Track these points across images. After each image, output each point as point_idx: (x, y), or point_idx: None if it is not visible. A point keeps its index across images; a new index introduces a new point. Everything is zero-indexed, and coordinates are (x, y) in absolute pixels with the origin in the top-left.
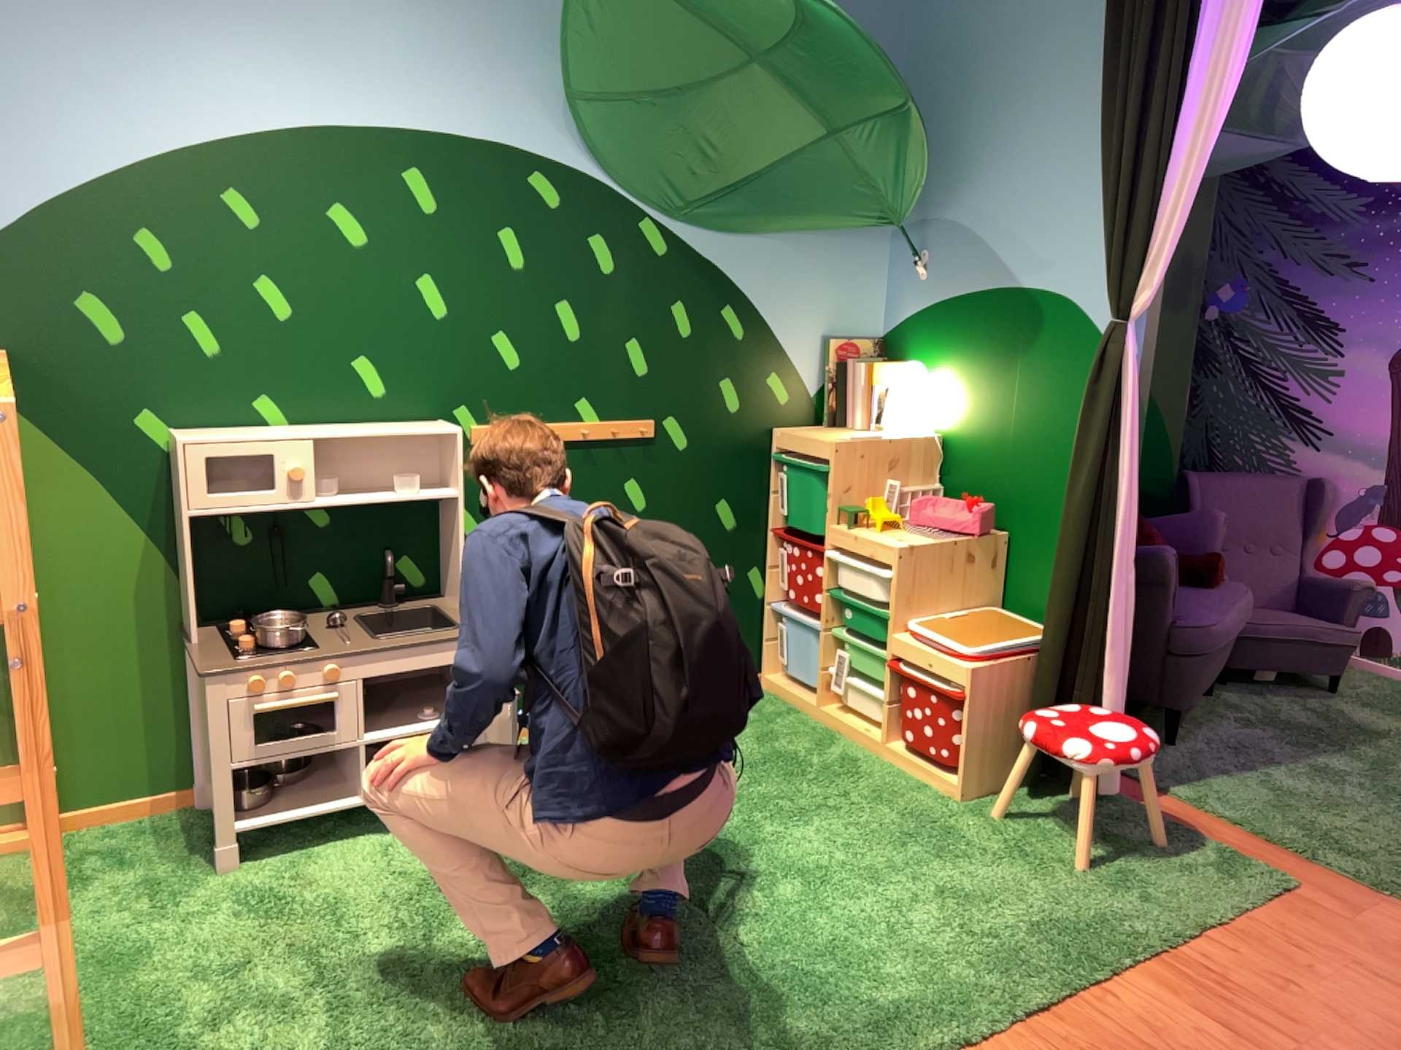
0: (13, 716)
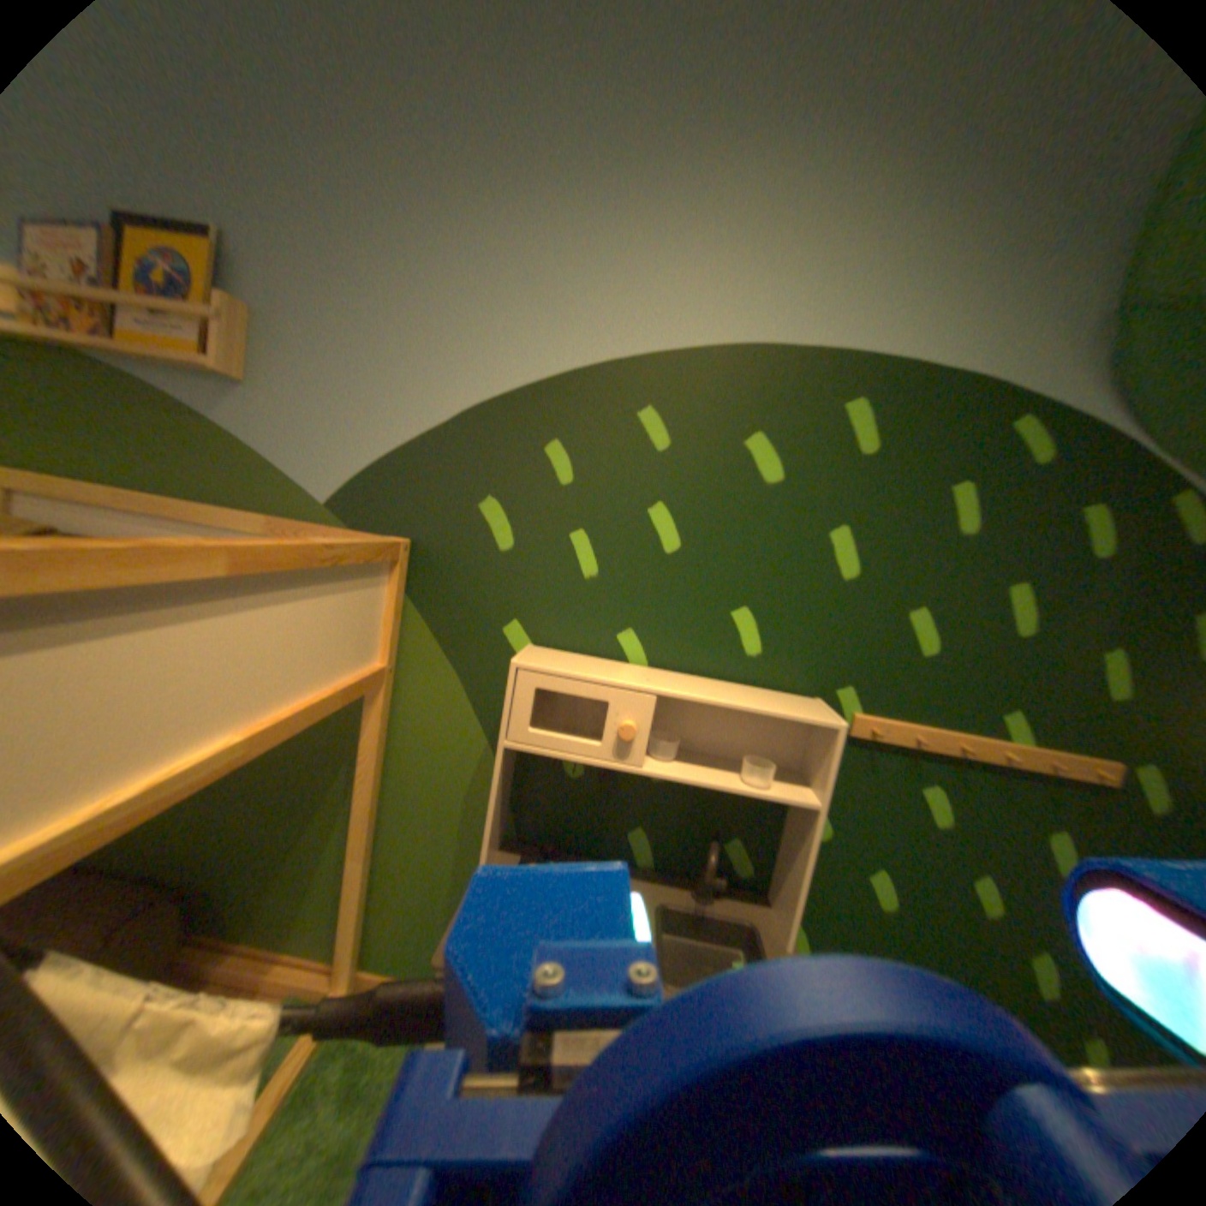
0: (333, 864)
